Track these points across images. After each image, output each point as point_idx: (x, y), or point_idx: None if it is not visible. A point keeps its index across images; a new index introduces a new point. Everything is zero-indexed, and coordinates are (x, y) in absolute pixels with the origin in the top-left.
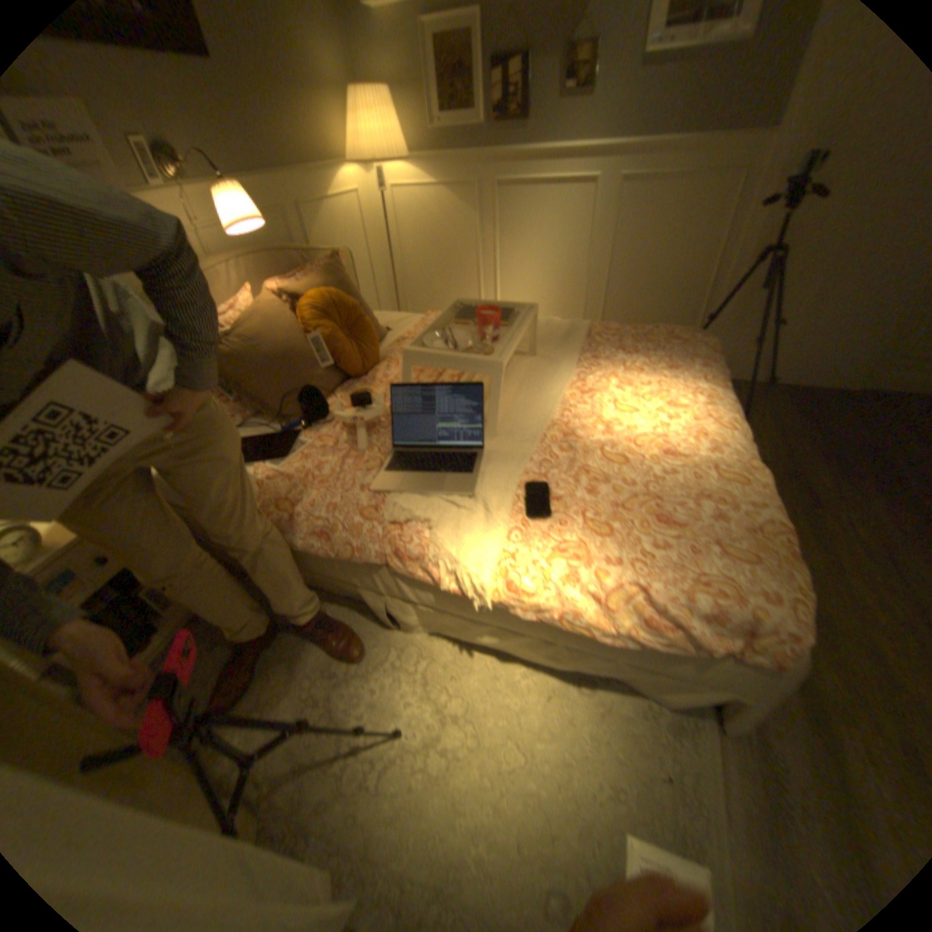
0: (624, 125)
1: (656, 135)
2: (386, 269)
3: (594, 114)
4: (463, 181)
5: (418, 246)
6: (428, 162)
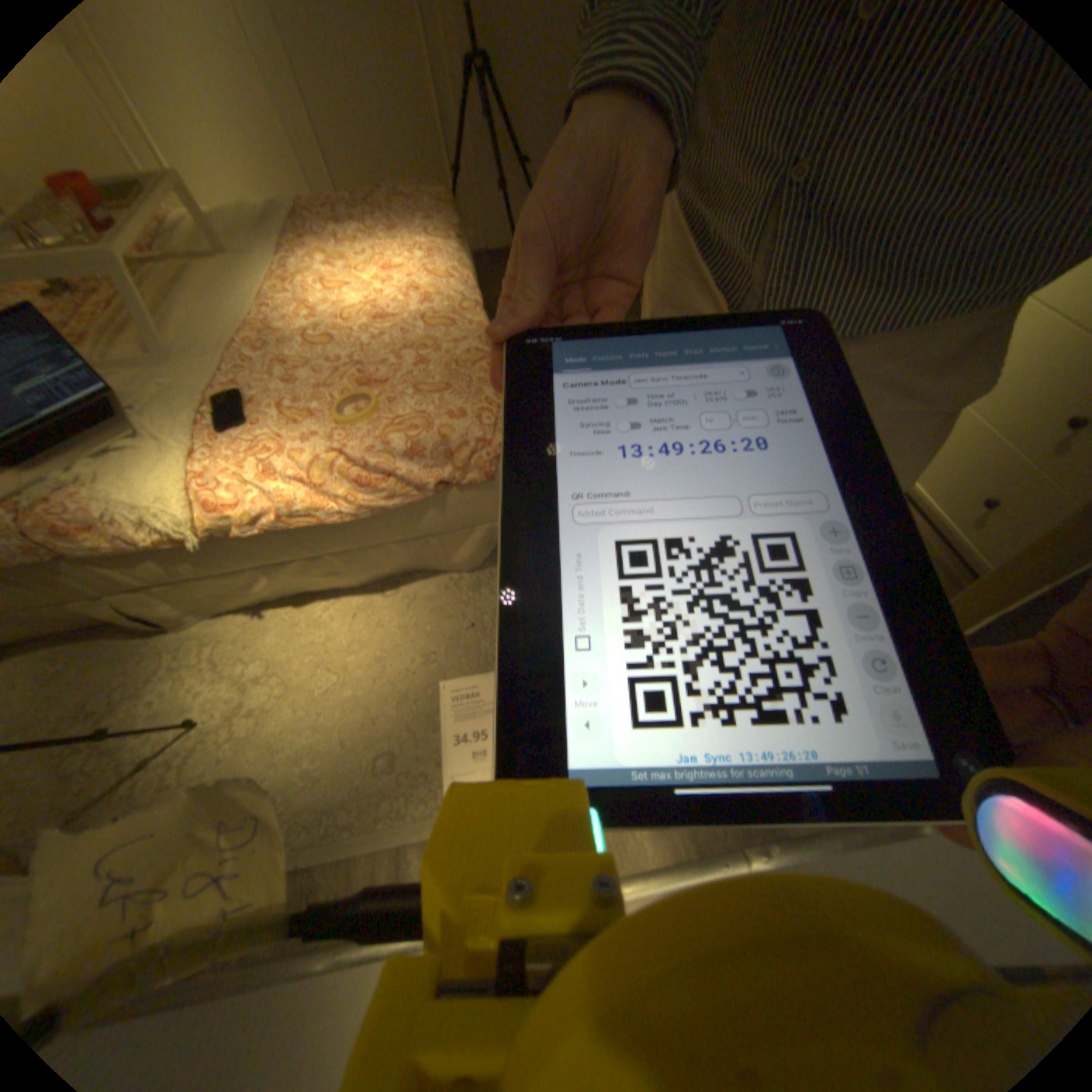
0: None
1: None
2: None
3: None
4: None
5: None
6: None
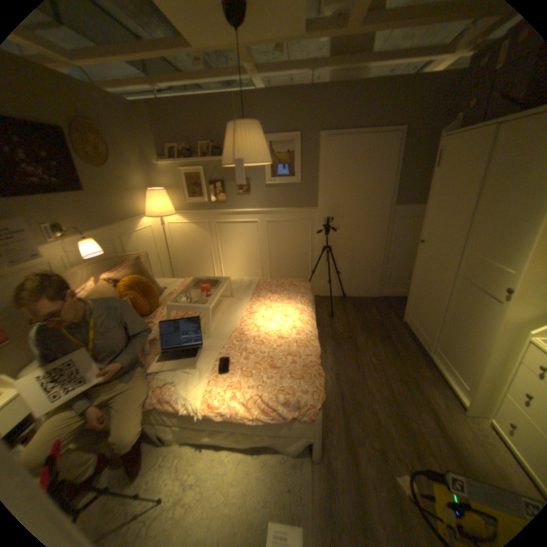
0: (263, 204)
1: (275, 208)
2: (166, 257)
3: (251, 201)
4: (201, 221)
5: (181, 247)
6: (184, 215)
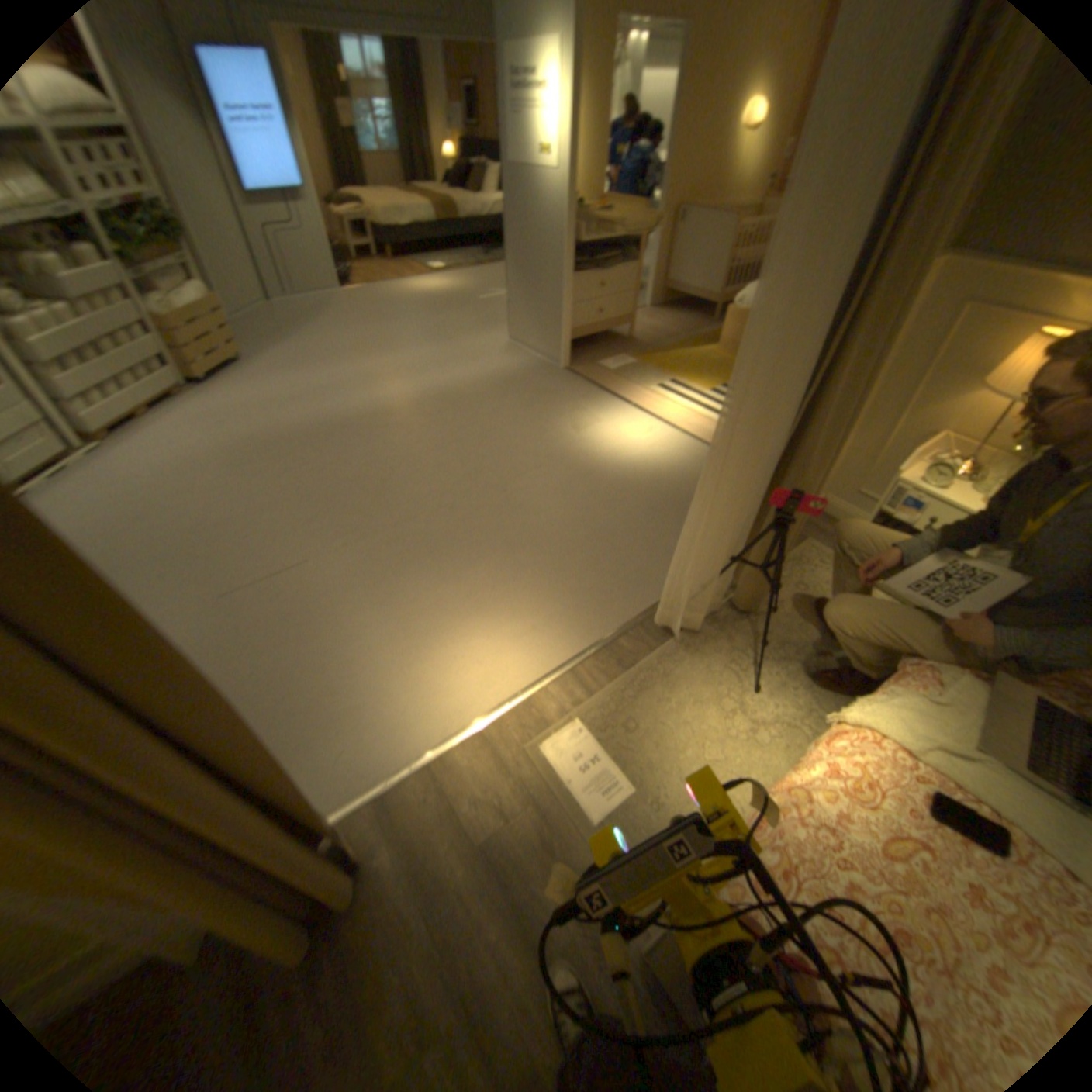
0: None
1: None
2: None
3: None
4: None
5: None
6: None
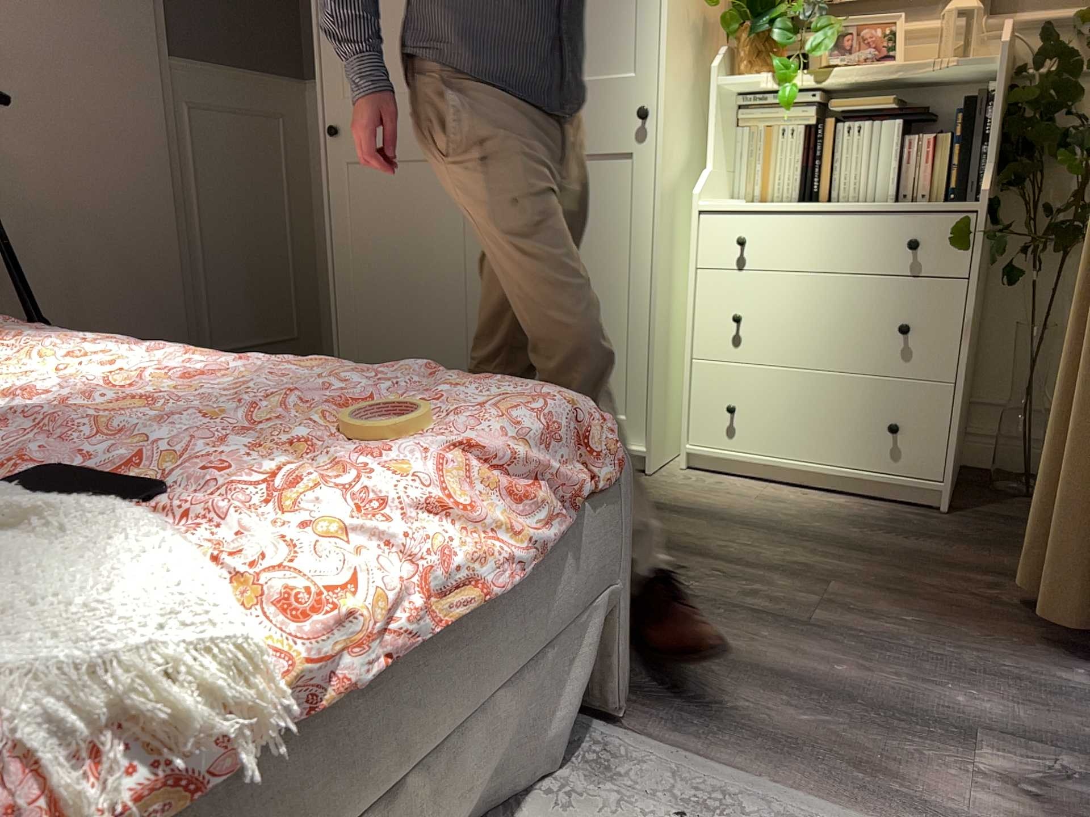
0: None
1: None
2: None
3: None
4: None
5: None
6: None
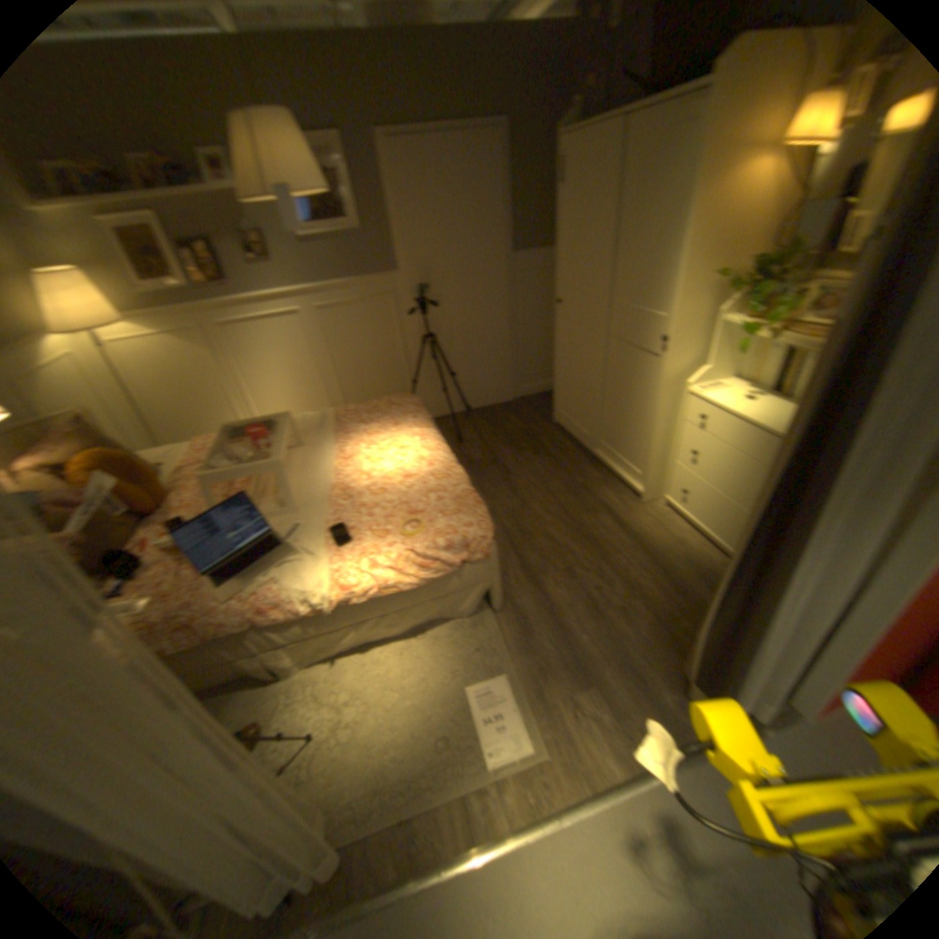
0: (298, 276)
1: (323, 280)
2: (121, 412)
3: (273, 272)
4: (179, 327)
5: (150, 385)
6: (136, 318)
